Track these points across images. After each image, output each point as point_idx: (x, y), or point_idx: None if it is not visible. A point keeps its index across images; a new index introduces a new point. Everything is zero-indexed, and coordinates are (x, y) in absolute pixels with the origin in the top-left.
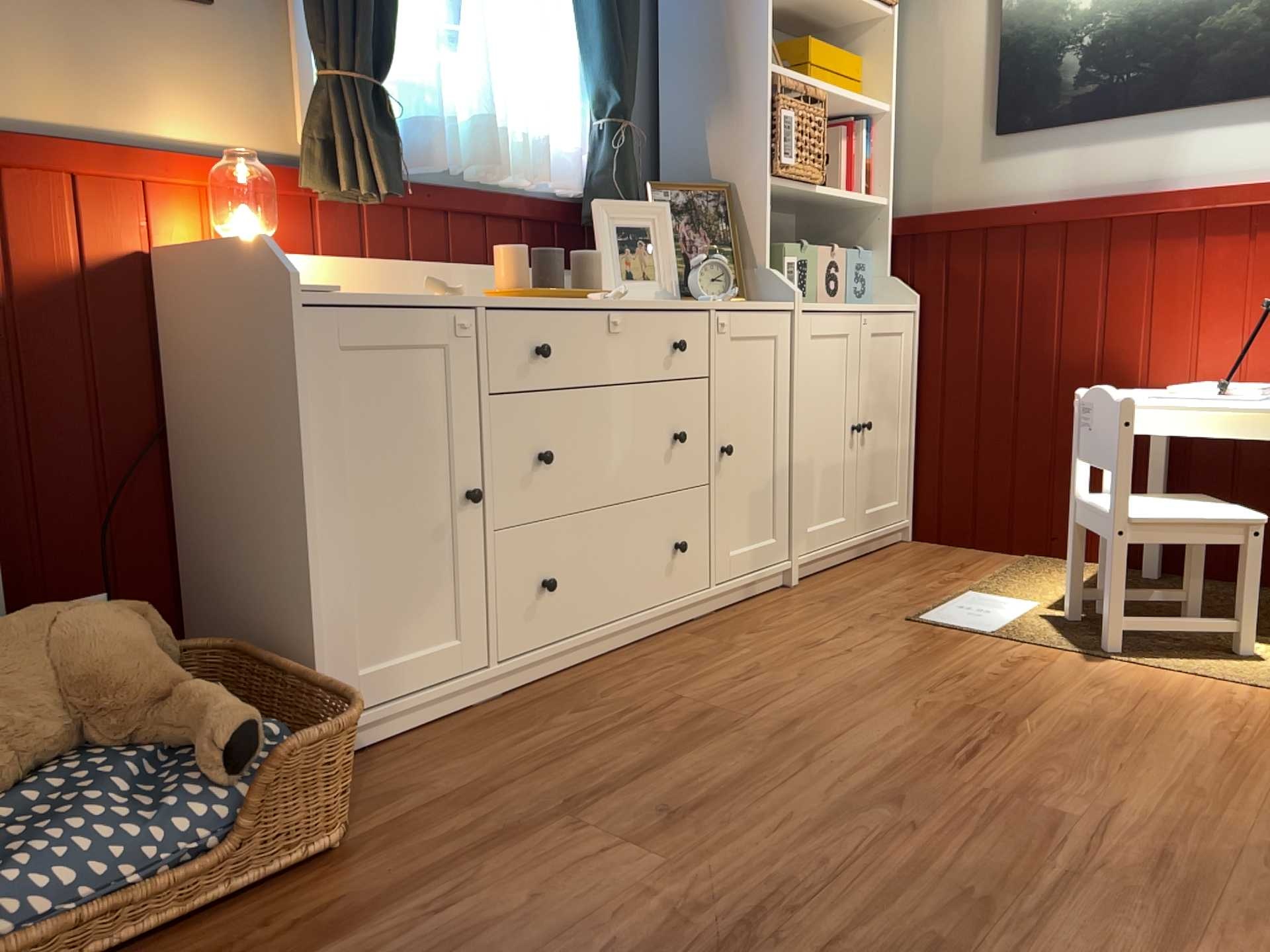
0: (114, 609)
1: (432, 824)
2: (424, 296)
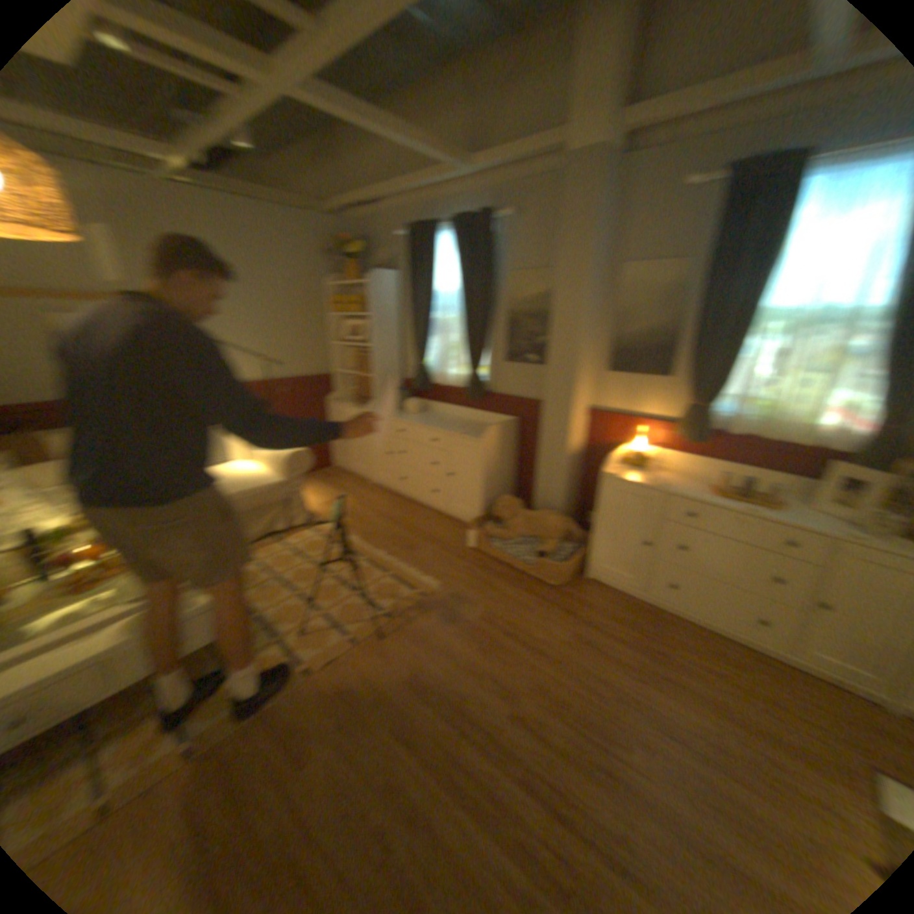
0: (560, 520)
1: (569, 601)
2: (654, 483)
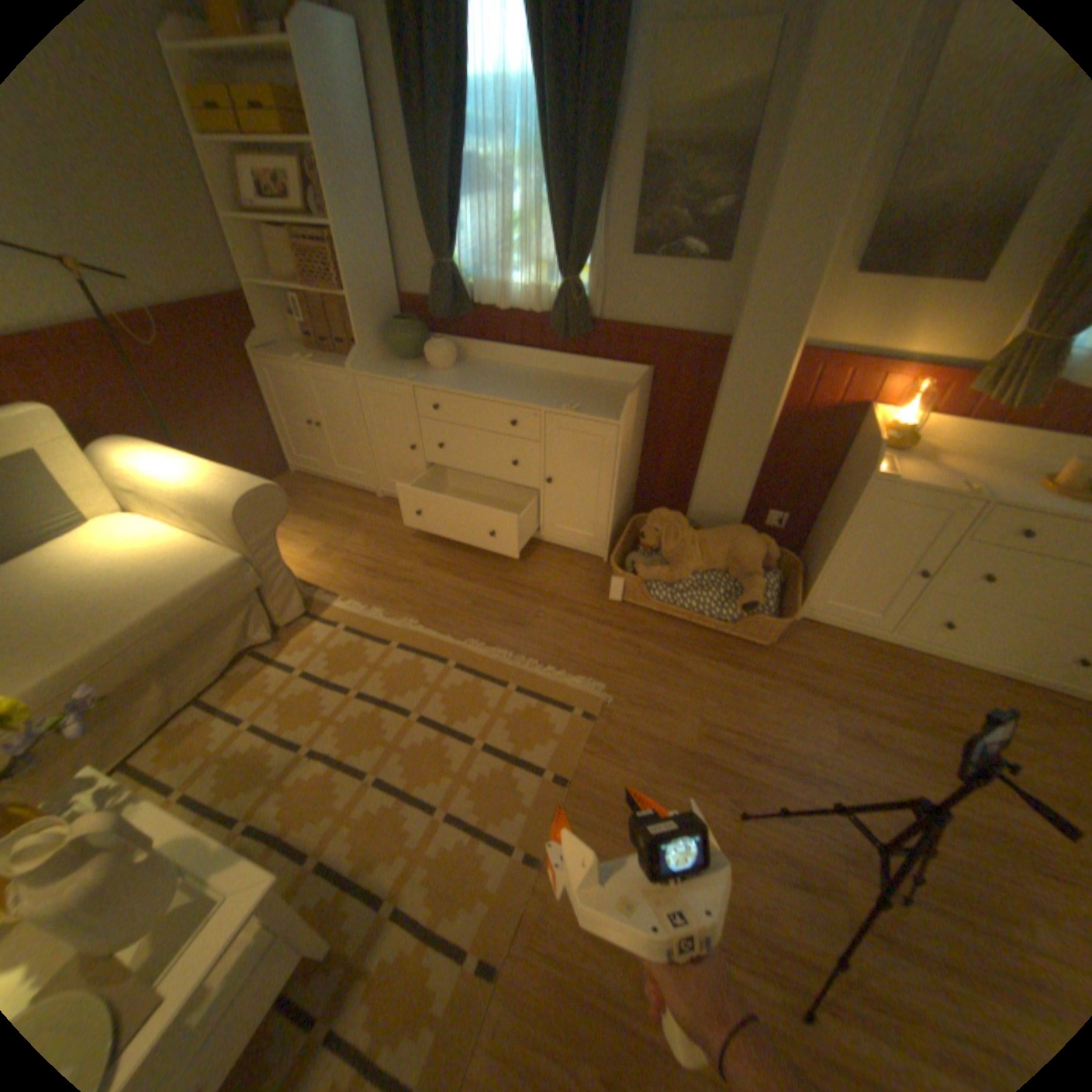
0: (760, 540)
1: (799, 665)
2: (966, 484)
